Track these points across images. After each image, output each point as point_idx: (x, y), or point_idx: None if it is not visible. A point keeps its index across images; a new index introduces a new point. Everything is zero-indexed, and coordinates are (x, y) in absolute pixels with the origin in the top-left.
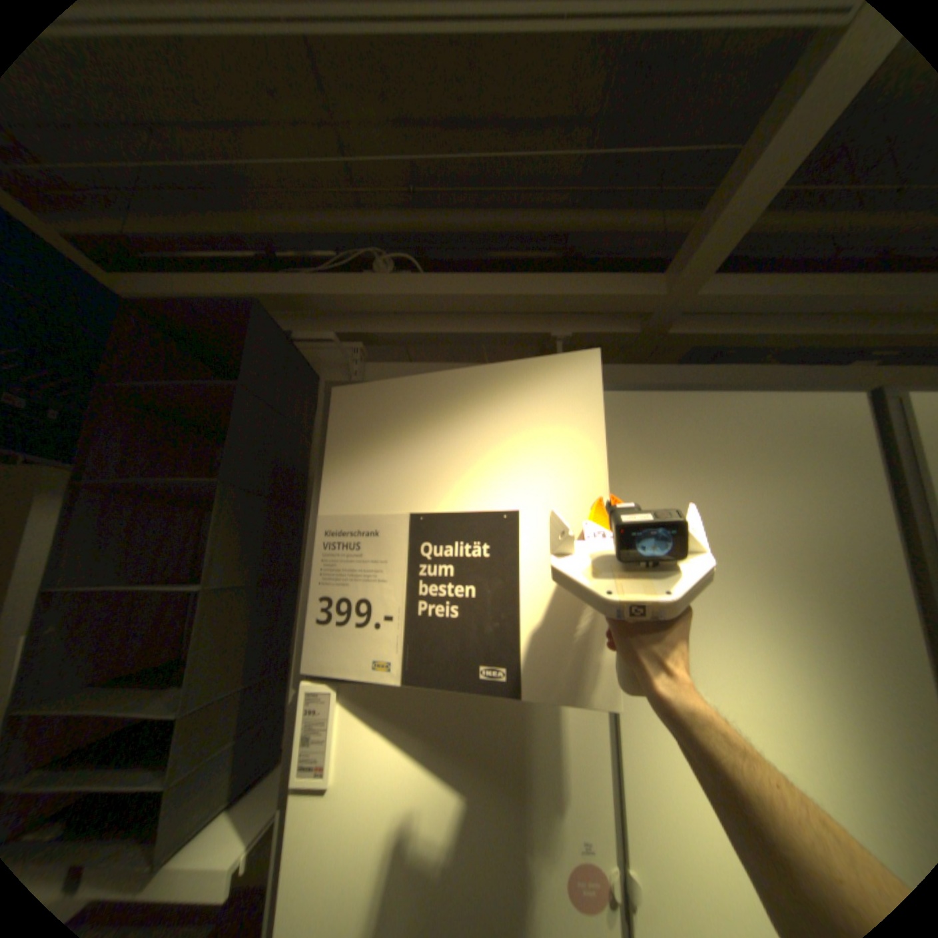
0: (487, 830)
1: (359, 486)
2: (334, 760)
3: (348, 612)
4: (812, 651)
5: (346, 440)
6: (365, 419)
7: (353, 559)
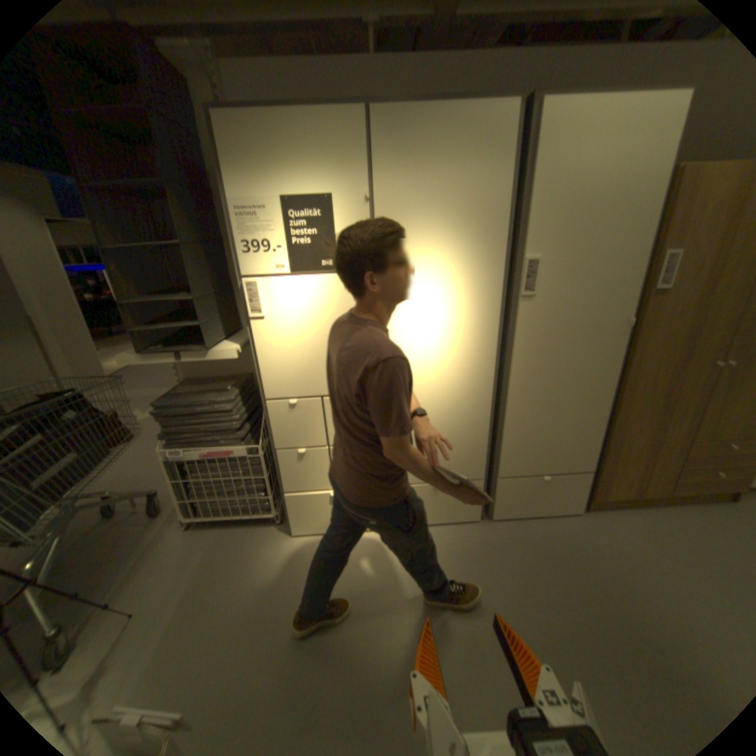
0: (328, 325)
1: (243, 180)
2: (265, 307)
3: (255, 248)
4: (459, 250)
5: (228, 150)
6: (235, 134)
7: (250, 222)
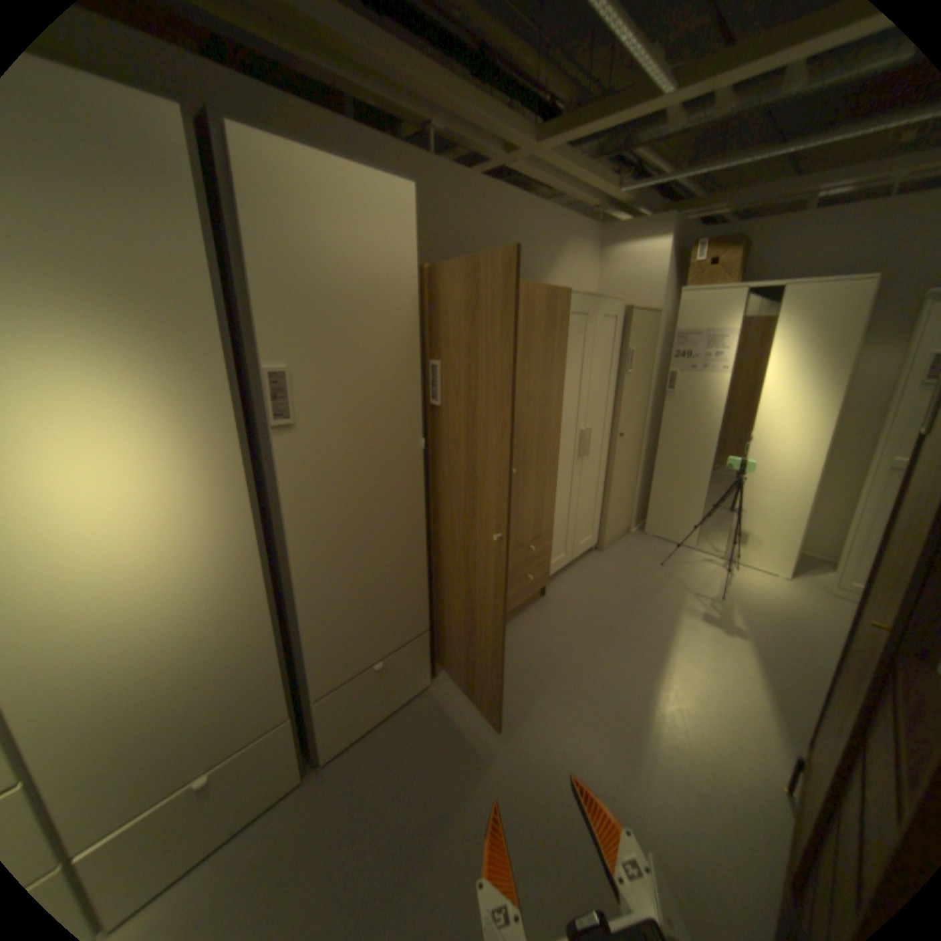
0: None
1: None
2: None
3: None
4: (123, 354)
5: None
6: None
7: None
